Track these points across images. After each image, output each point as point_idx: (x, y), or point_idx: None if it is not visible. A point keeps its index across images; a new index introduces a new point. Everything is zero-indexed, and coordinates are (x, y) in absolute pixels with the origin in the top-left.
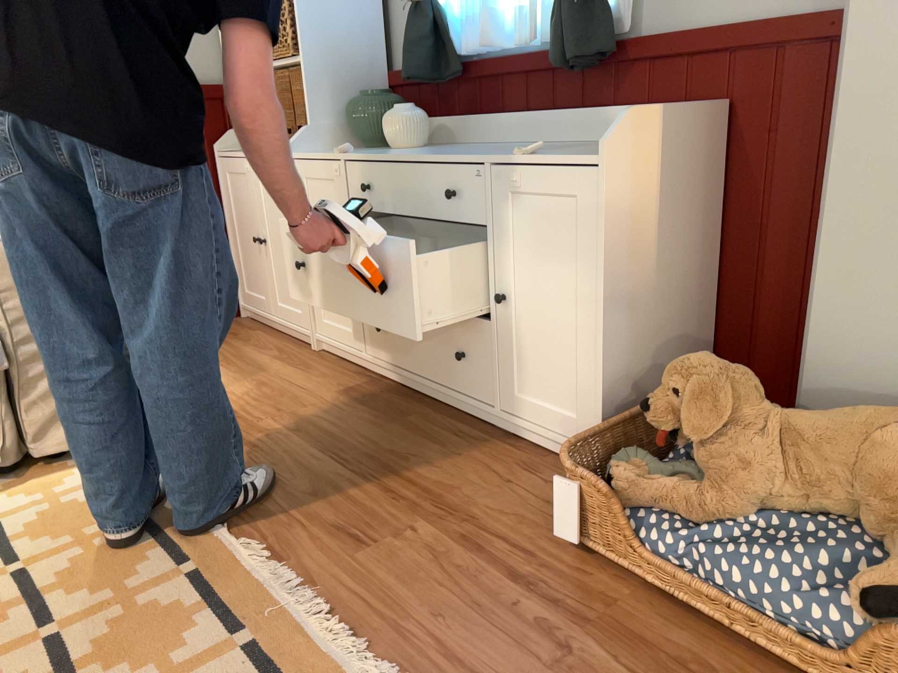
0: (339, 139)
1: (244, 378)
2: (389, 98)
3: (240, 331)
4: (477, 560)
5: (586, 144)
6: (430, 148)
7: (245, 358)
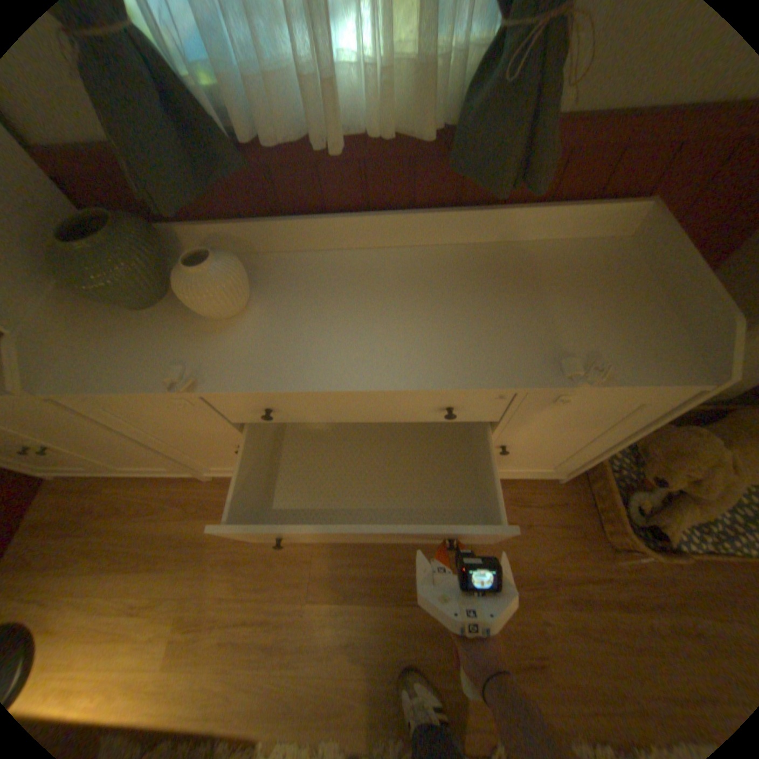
0: (67, 308)
1: (198, 569)
2: (130, 228)
3: (82, 501)
4: (602, 612)
5: (494, 252)
6: (274, 295)
7: (154, 540)
